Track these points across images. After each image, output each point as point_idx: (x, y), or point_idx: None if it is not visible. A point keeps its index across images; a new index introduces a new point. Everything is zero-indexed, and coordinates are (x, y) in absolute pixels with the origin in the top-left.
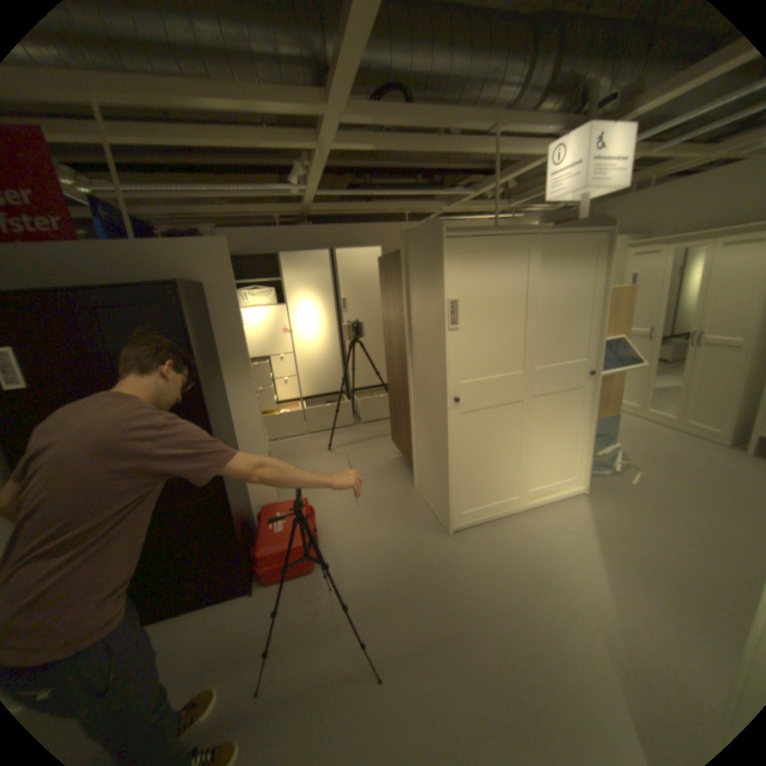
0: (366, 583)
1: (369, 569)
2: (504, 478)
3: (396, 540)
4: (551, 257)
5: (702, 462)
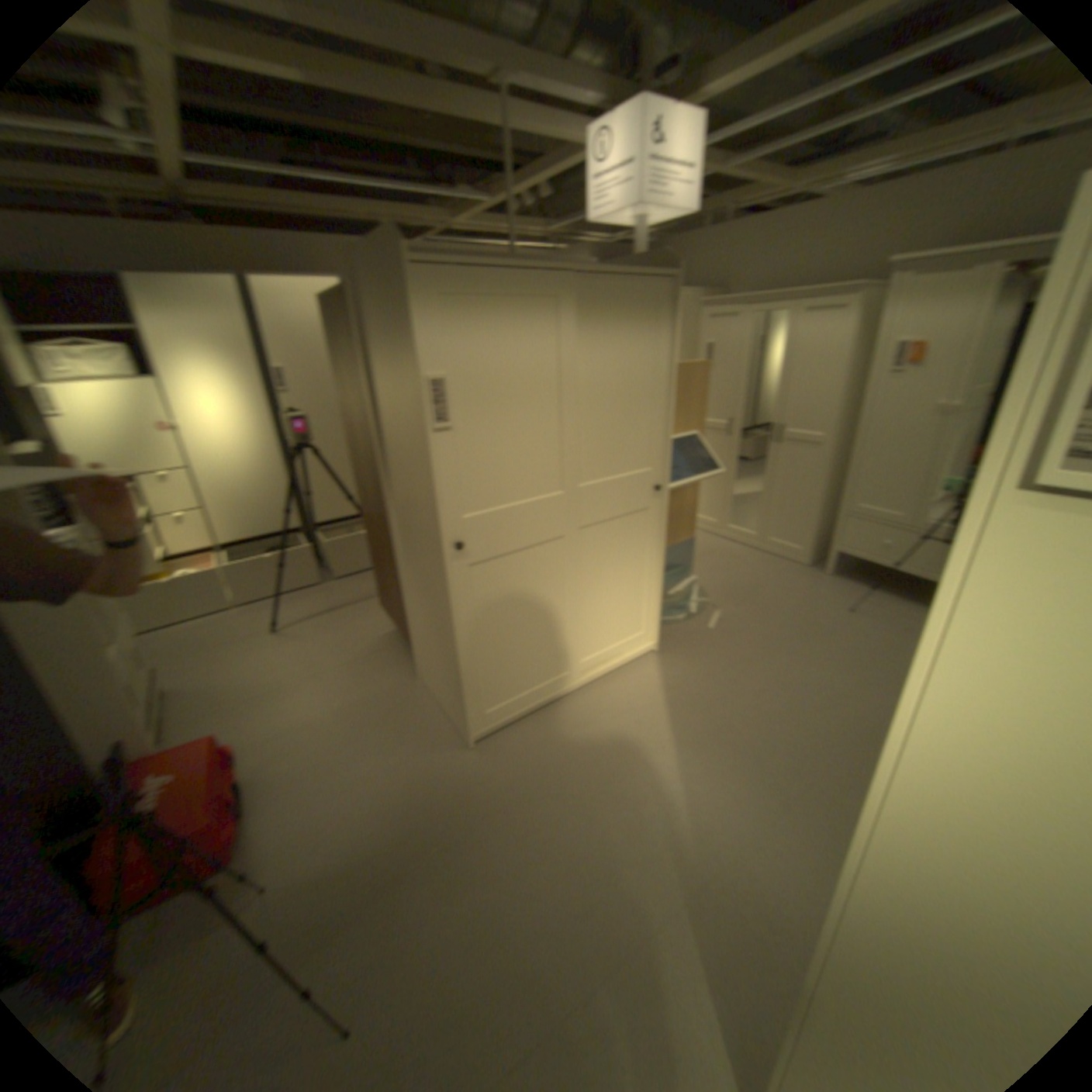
0: (332, 859)
1: (338, 833)
2: (546, 650)
3: (387, 771)
4: (594, 312)
5: (783, 589)
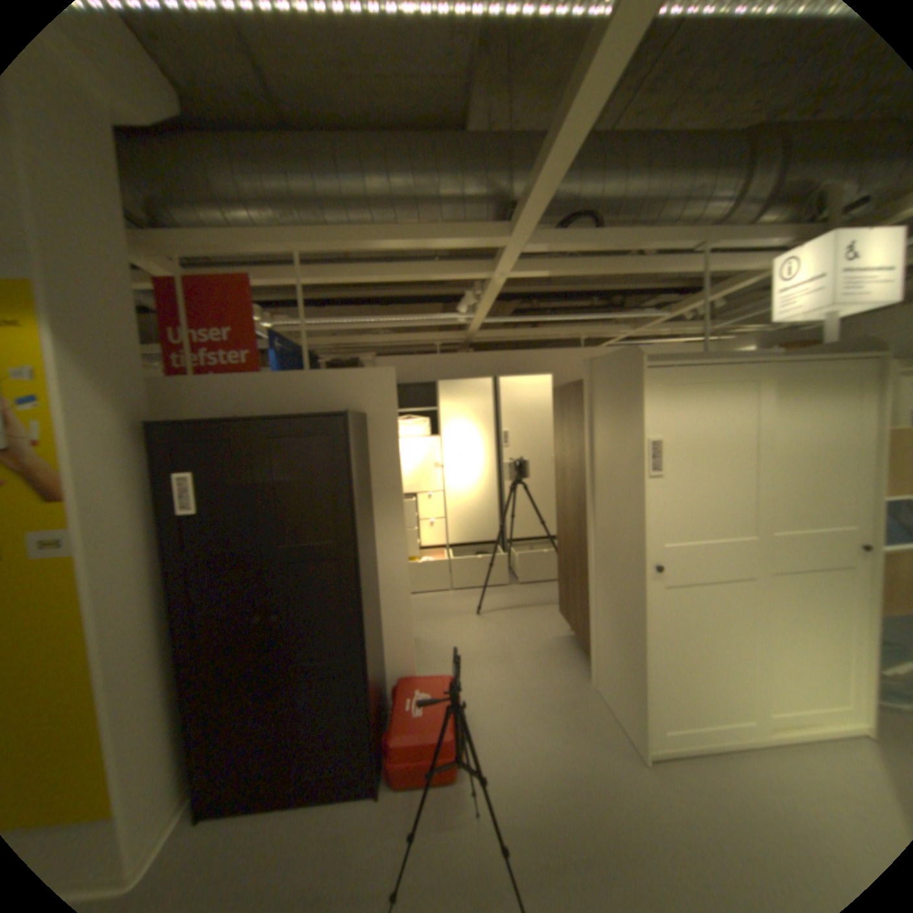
0: (527, 818)
1: (530, 797)
2: (732, 690)
3: (569, 759)
4: (791, 391)
5: None
